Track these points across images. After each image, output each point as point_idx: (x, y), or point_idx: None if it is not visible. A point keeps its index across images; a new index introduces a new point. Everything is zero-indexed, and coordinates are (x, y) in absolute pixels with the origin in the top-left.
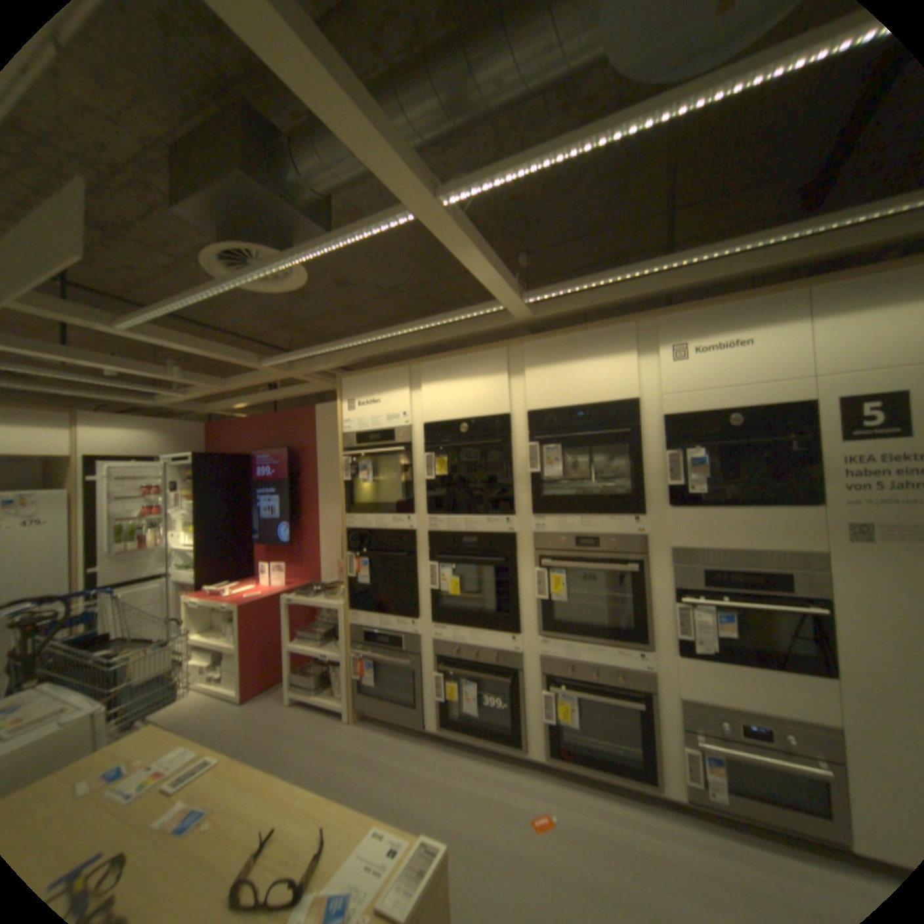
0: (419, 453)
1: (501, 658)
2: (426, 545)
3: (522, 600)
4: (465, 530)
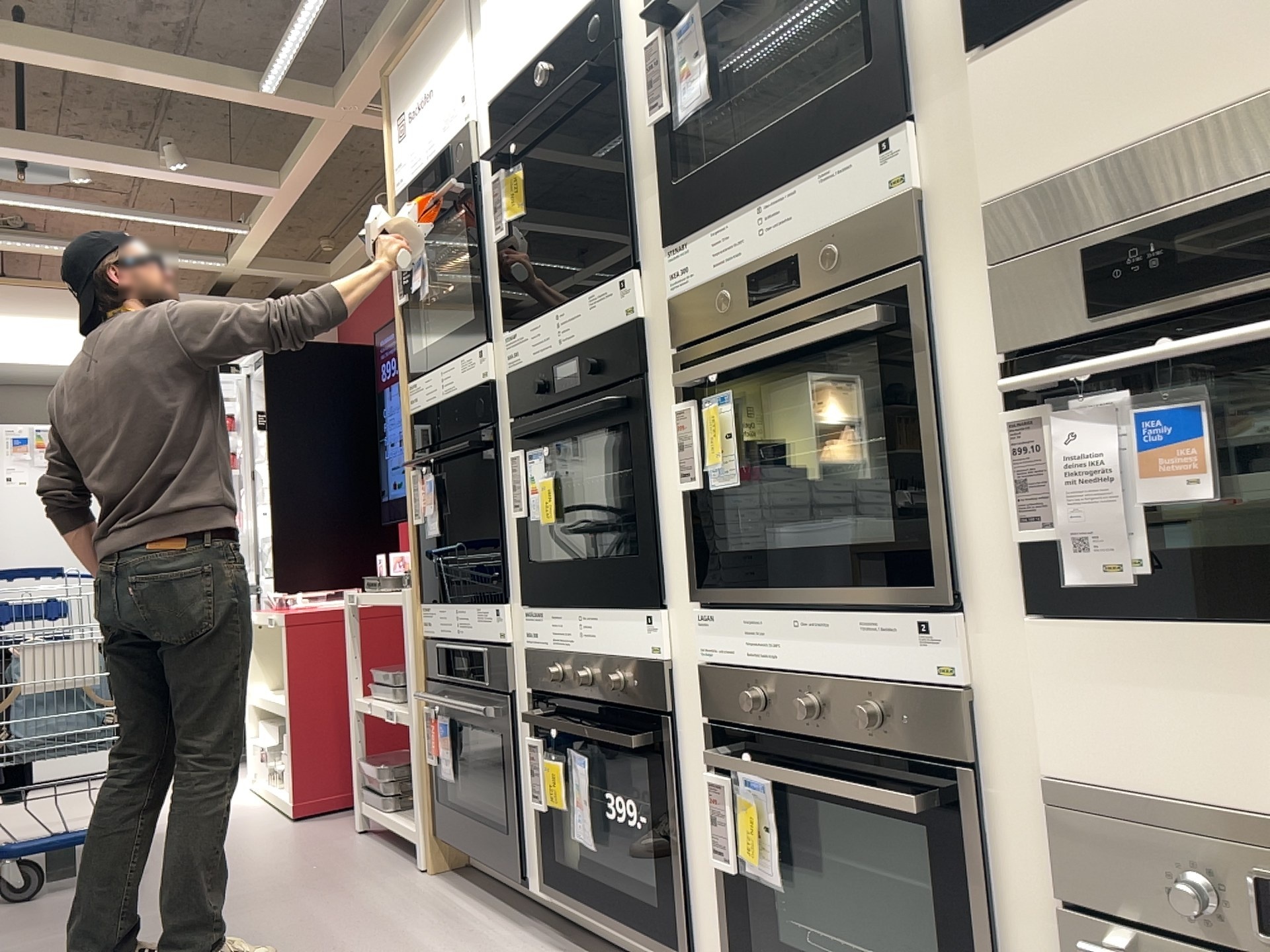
0: (489, 184)
1: (630, 679)
2: (509, 408)
3: (664, 505)
4: (558, 343)
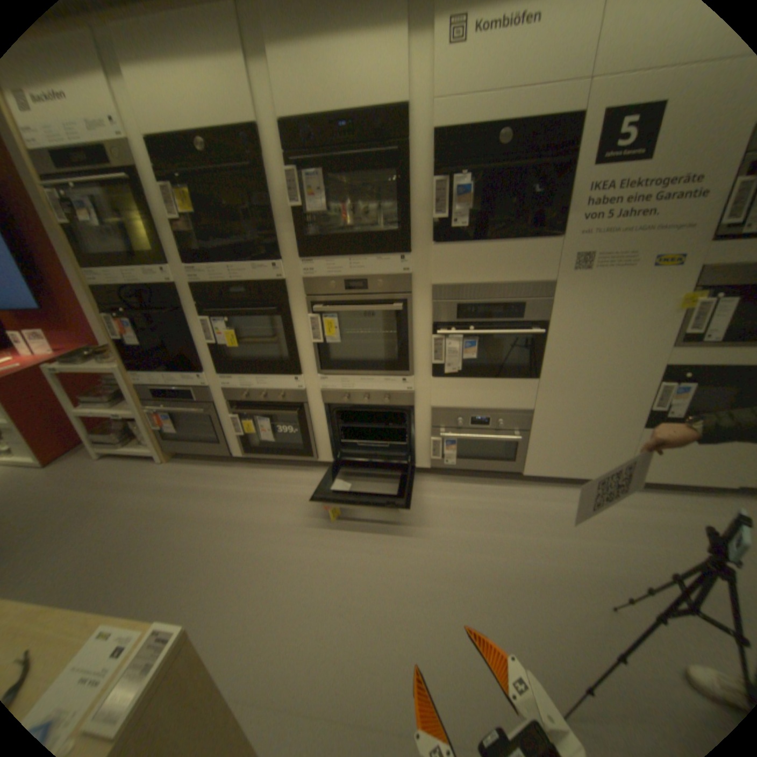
0: (150, 183)
1: (286, 396)
2: (191, 299)
3: (299, 345)
4: (230, 280)
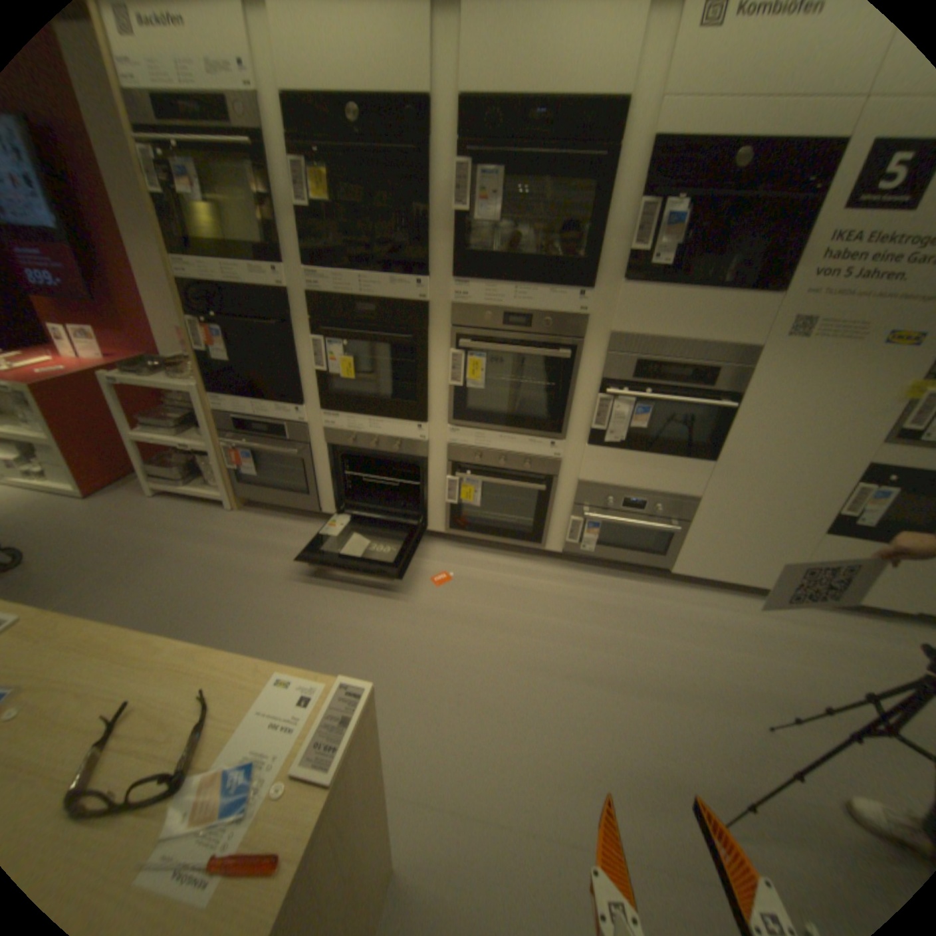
0: (277, 156)
1: (404, 446)
2: (304, 312)
3: (431, 386)
4: (360, 294)
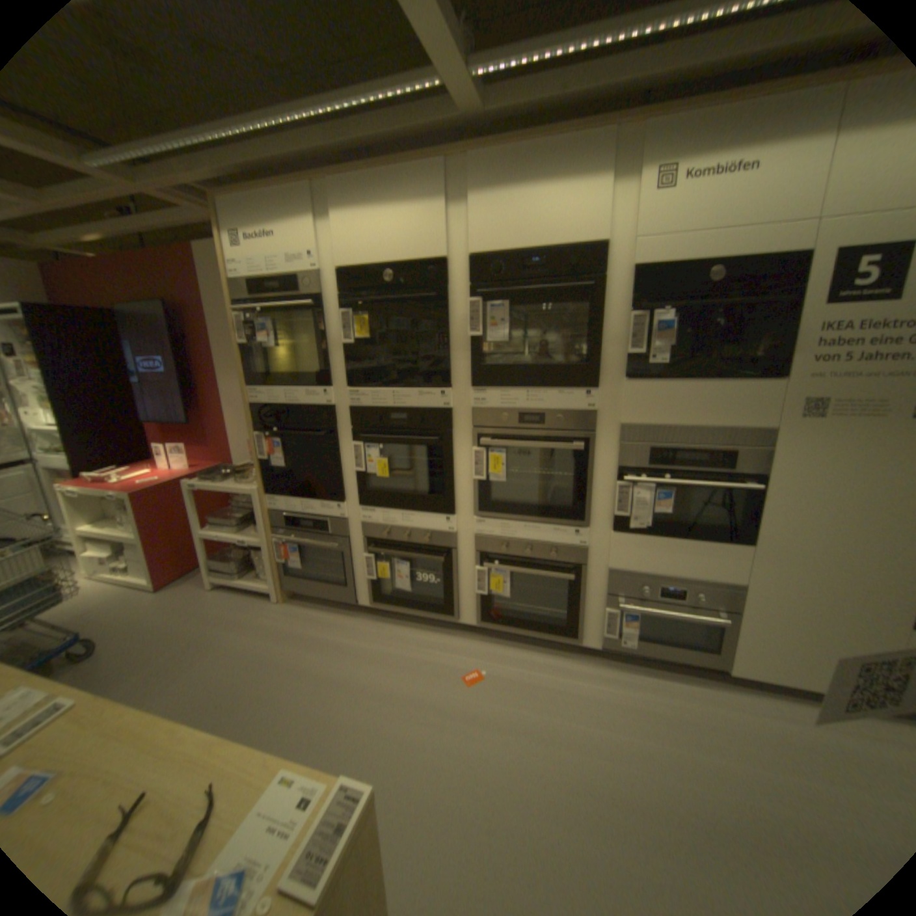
0: (332, 310)
1: (434, 538)
2: (348, 423)
3: (457, 481)
4: (394, 406)
